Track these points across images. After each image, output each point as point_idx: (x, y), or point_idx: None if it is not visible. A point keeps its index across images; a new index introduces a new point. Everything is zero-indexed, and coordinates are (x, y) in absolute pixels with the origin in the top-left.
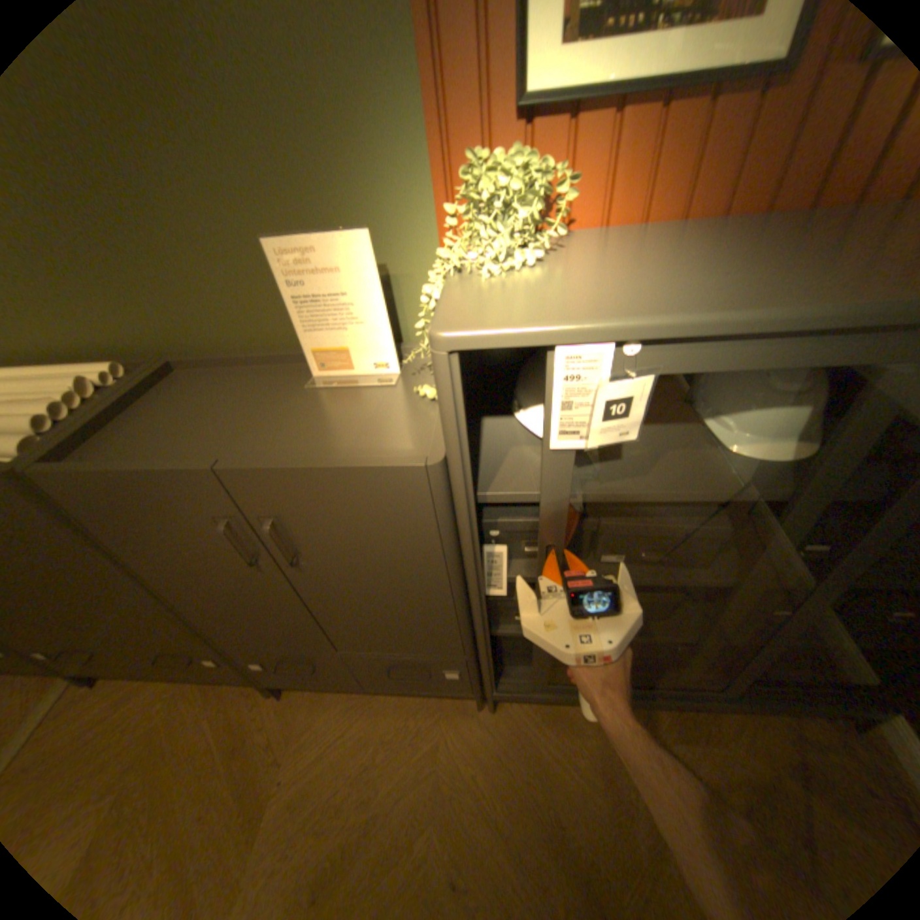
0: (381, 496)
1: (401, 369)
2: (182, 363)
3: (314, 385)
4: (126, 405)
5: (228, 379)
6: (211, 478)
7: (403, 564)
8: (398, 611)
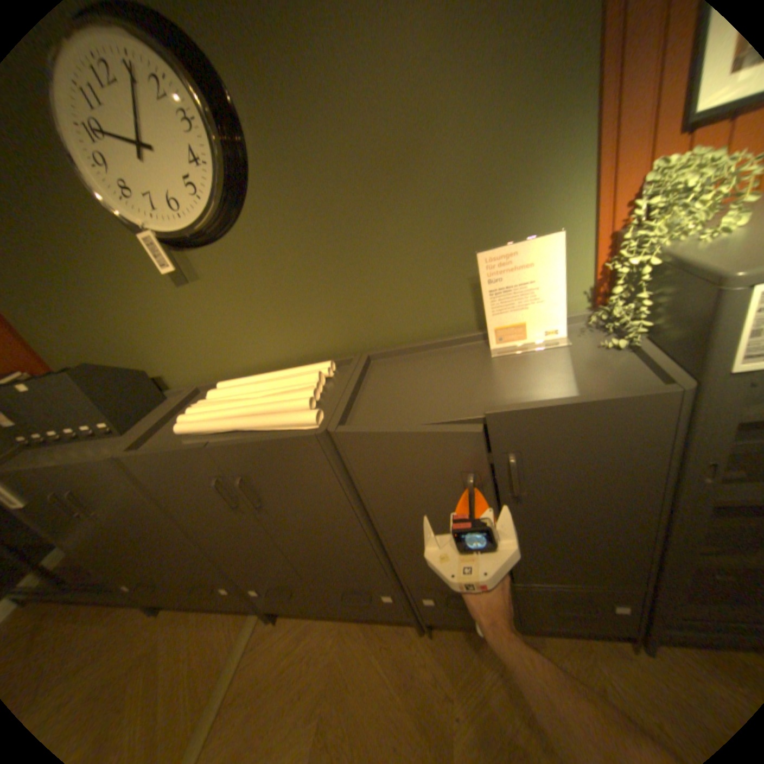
0: (629, 423)
1: (568, 333)
2: (379, 355)
3: (495, 355)
4: (364, 384)
5: (418, 361)
6: (481, 421)
7: (623, 488)
8: (596, 539)
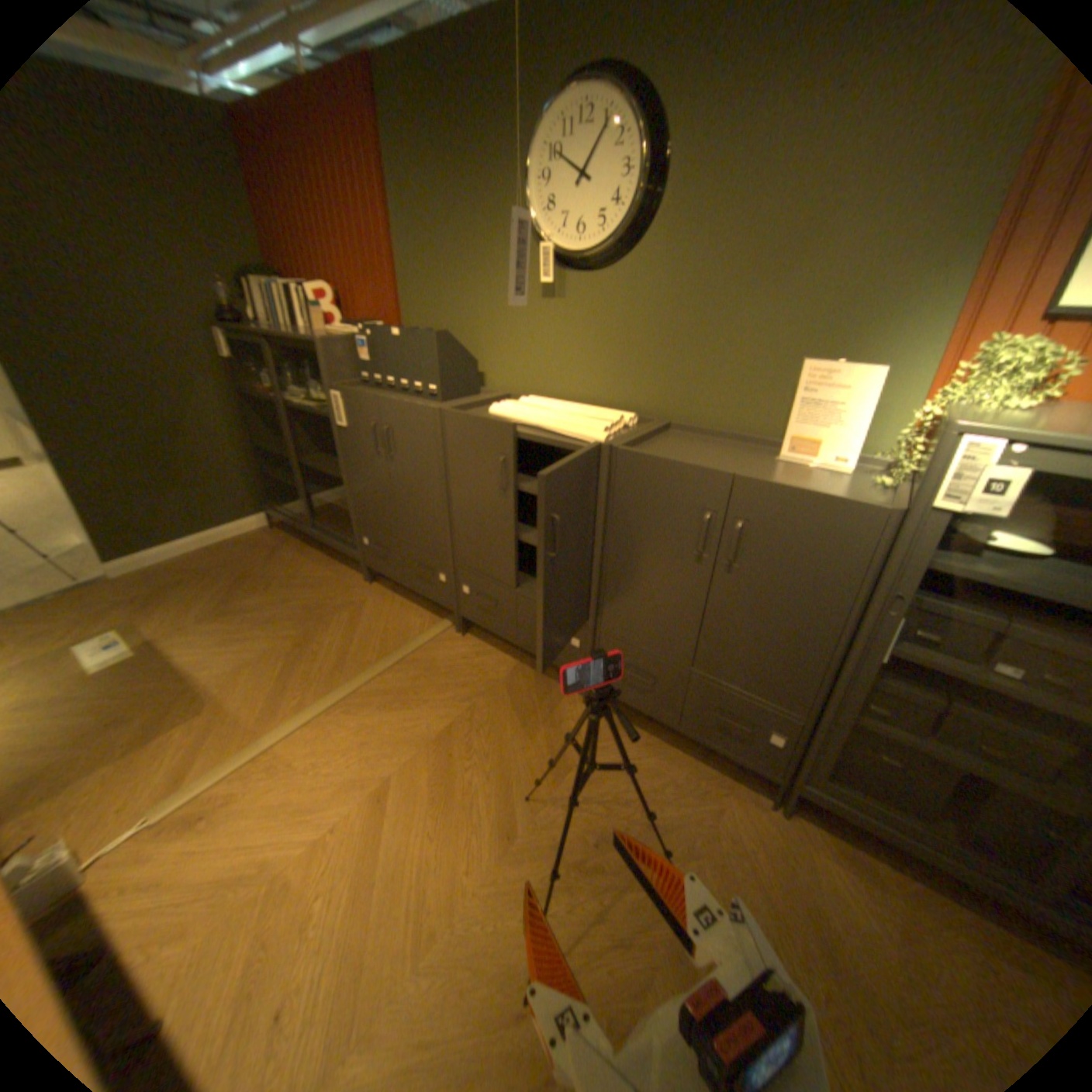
0: (845, 524)
1: (859, 466)
2: (682, 426)
3: (782, 460)
4: (656, 436)
5: (713, 443)
6: (732, 480)
7: (821, 590)
8: (782, 639)
